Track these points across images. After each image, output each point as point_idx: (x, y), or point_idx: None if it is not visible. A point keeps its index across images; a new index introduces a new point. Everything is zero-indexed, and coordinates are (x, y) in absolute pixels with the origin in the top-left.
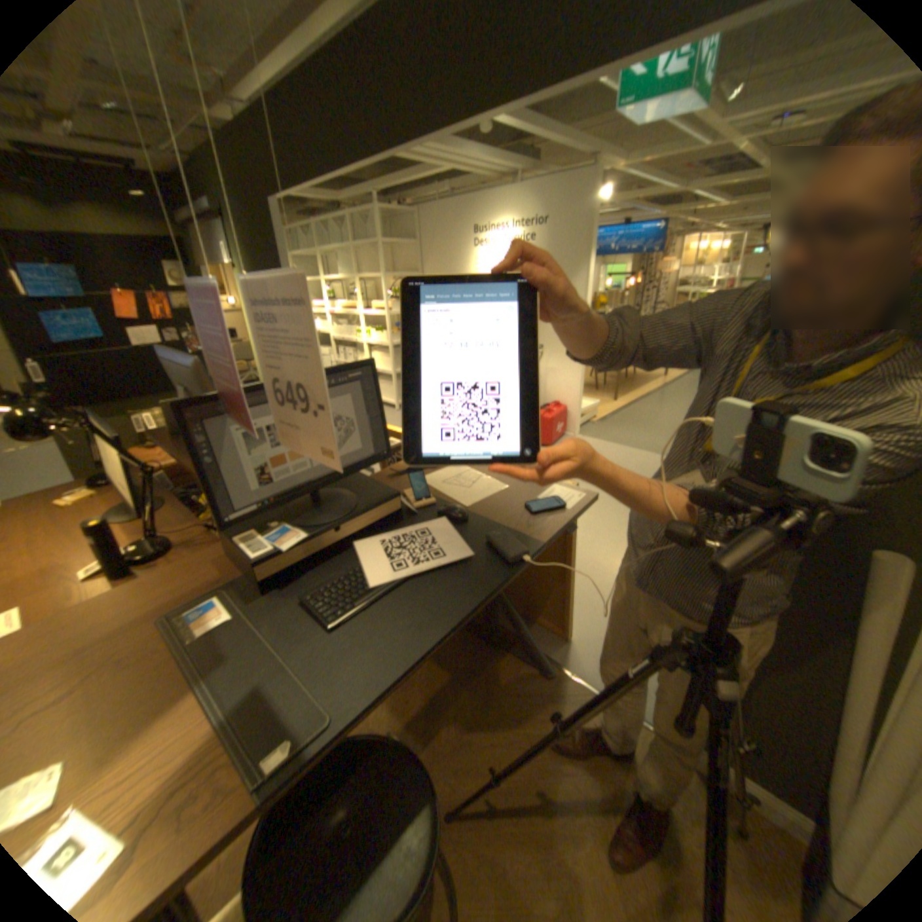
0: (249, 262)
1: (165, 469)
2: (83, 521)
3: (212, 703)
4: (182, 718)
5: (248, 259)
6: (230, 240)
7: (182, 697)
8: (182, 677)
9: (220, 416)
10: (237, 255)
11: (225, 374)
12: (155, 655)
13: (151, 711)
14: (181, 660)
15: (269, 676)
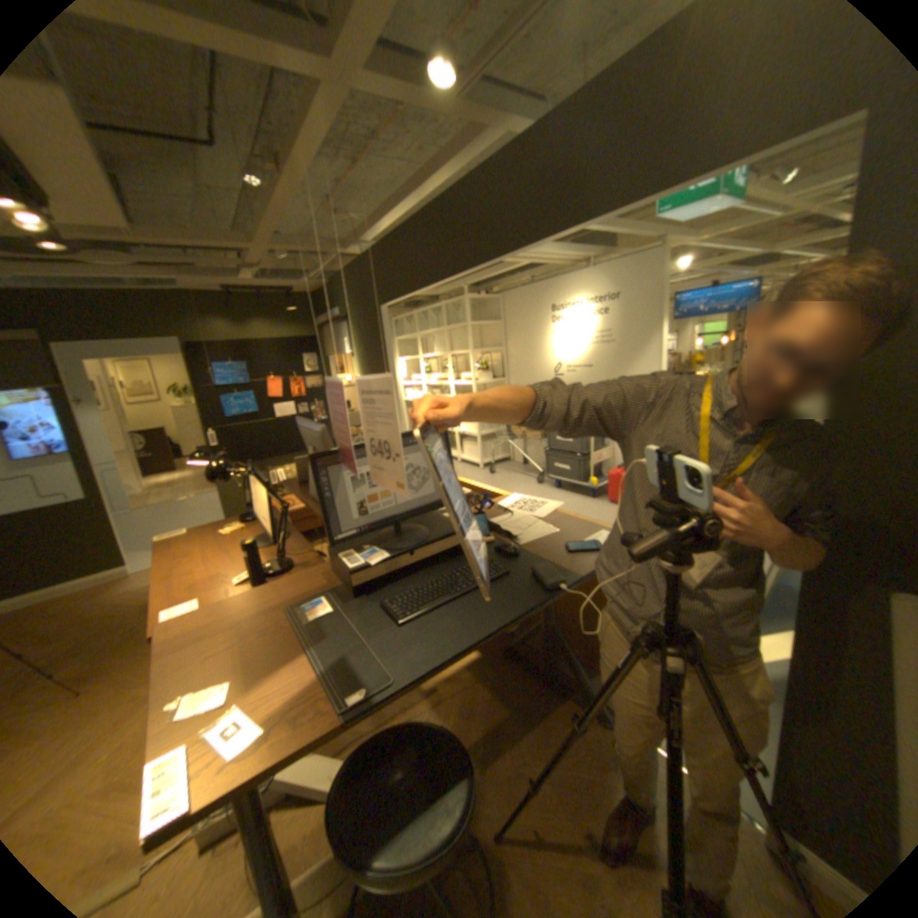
0: (366, 352)
1: (298, 506)
2: (244, 540)
3: (318, 663)
4: (300, 670)
5: (365, 350)
6: (354, 336)
7: (300, 657)
8: (301, 646)
9: (339, 467)
10: (358, 347)
11: (345, 438)
12: (285, 631)
13: (281, 663)
14: (301, 635)
15: (356, 652)
